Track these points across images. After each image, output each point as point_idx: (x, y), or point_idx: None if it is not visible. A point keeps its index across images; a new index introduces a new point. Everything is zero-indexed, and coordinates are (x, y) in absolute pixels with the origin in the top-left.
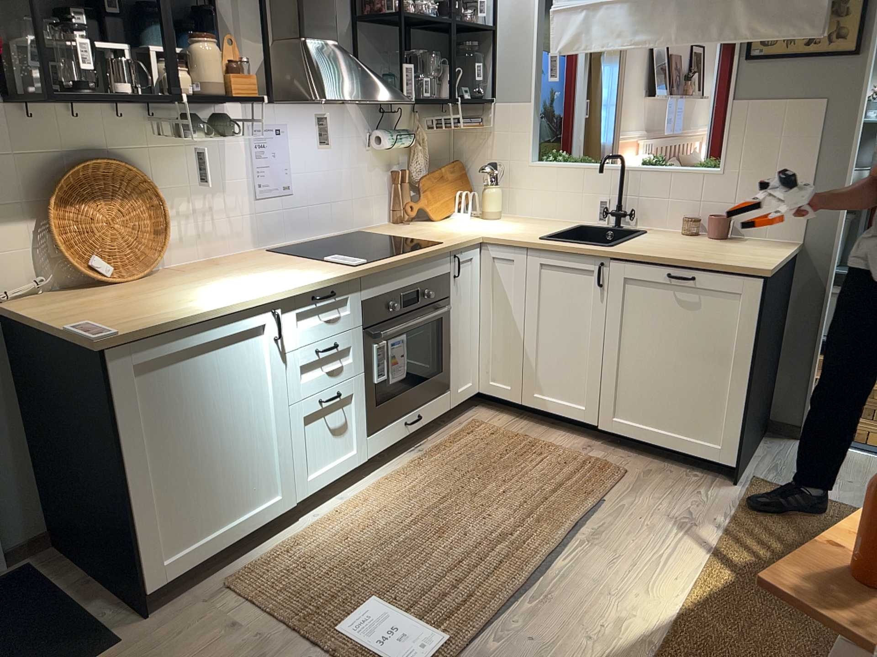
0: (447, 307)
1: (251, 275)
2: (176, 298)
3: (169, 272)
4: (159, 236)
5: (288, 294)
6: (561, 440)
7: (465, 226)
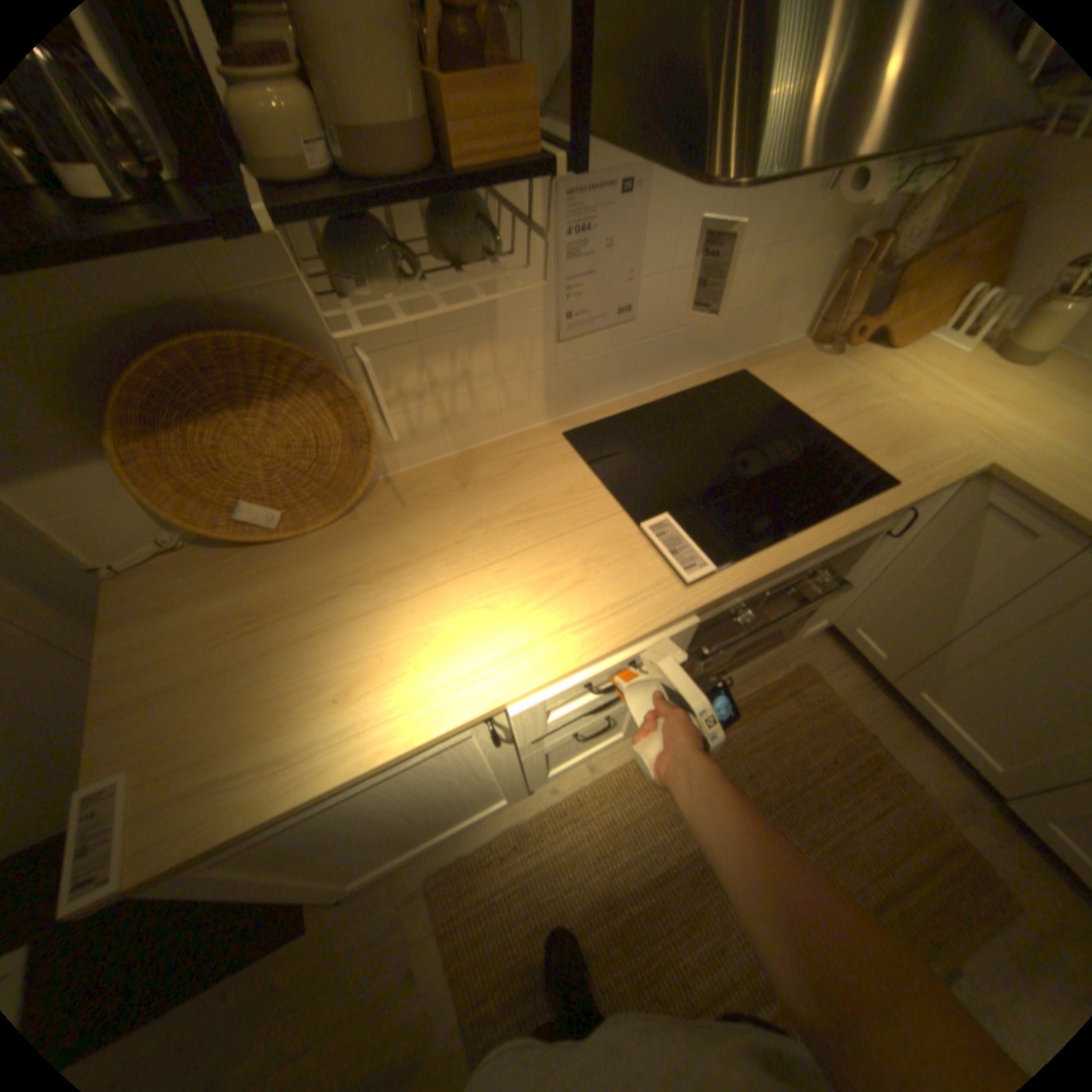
0: (841, 579)
1: (494, 558)
2: (325, 663)
3: (383, 497)
4: (360, 442)
5: (524, 695)
6: (922, 767)
7: (952, 389)
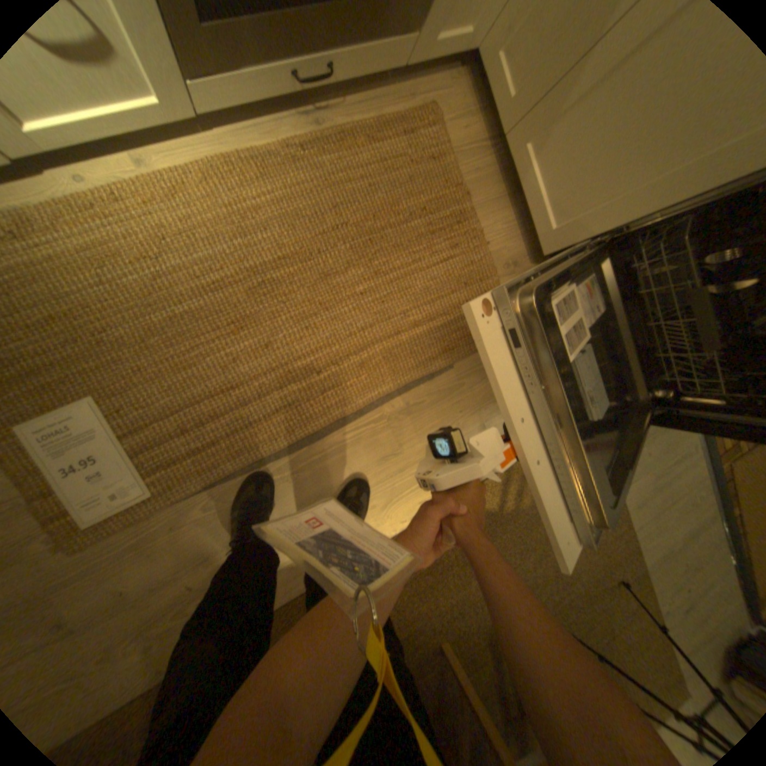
0: None
1: None
2: None
3: None
4: None
5: None
6: (495, 229)
7: None
